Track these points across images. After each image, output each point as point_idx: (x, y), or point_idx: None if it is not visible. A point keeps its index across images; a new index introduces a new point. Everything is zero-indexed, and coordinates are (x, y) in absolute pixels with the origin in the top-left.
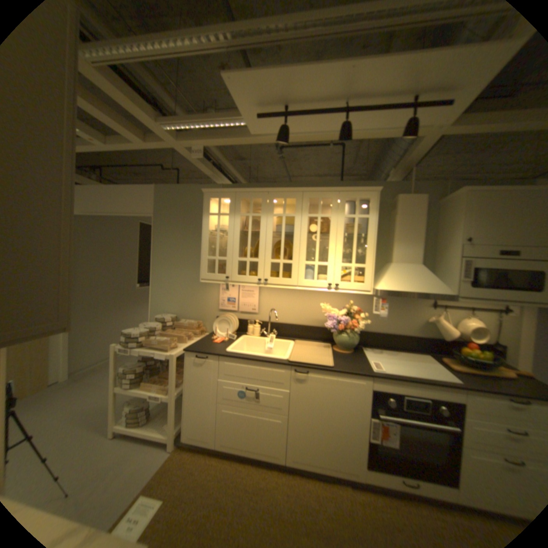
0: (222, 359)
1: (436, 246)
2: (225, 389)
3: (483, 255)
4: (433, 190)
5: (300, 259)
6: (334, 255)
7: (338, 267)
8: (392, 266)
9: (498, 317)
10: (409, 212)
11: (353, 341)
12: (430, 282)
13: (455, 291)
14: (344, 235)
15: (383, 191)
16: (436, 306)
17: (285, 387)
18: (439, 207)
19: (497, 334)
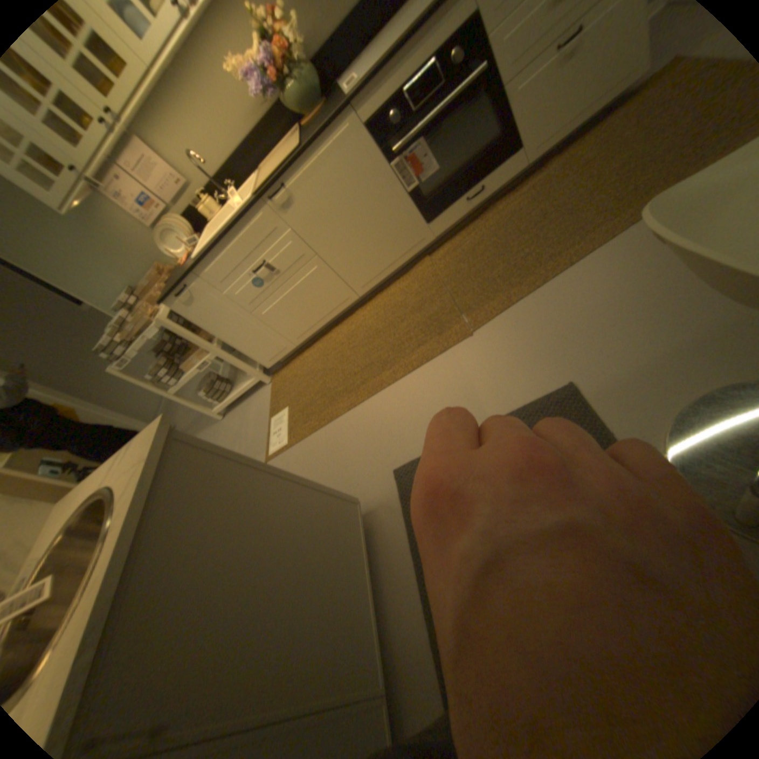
0: (199, 270)
1: None
2: (240, 295)
3: None
4: None
5: None
6: None
7: None
8: None
9: None
10: None
11: (310, 81)
12: None
13: None
14: None
15: None
16: None
17: (282, 228)
18: None
19: None
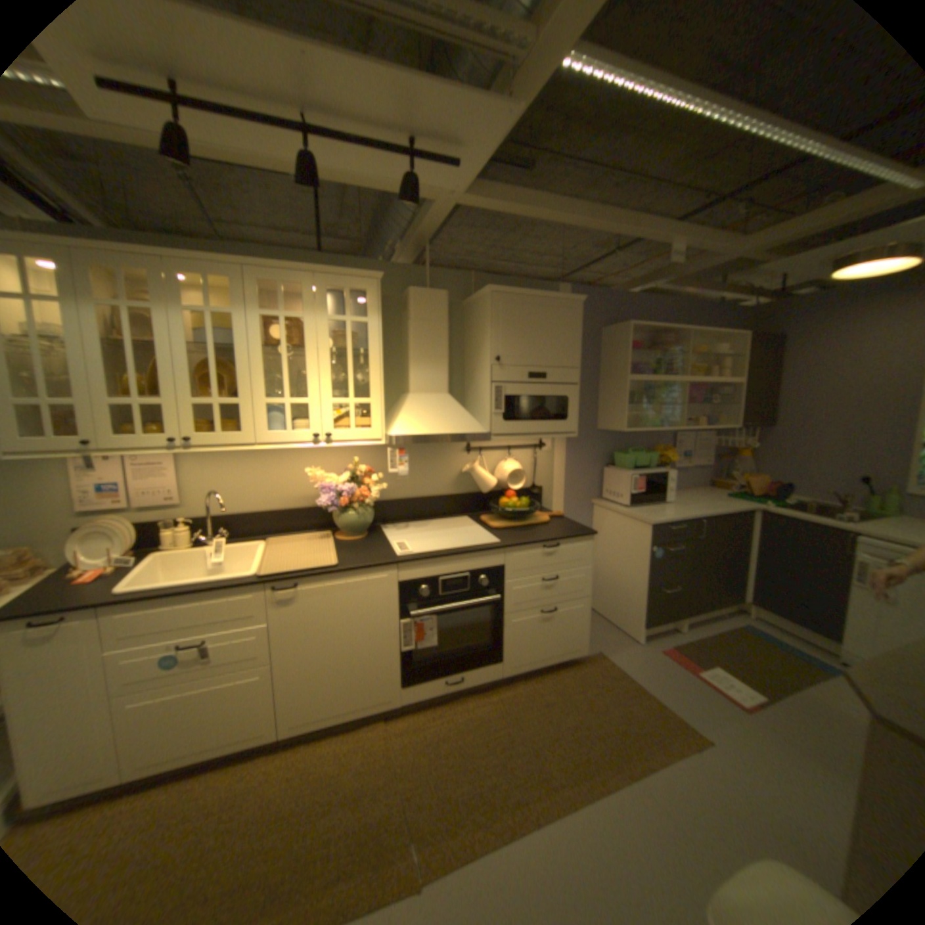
0: (106, 611)
1: (463, 366)
2: (125, 666)
3: (511, 379)
4: (454, 285)
5: (255, 395)
6: (319, 385)
7: (328, 406)
8: (409, 399)
9: (532, 453)
10: (425, 317)
11: (365, 518)
12: (458, 418)
13: (486, 428)
14: (331, 349)
15: (387, 278)
16: (468, 449)
17: (258, 620)
18: (463, 310)
19: (531, 474)
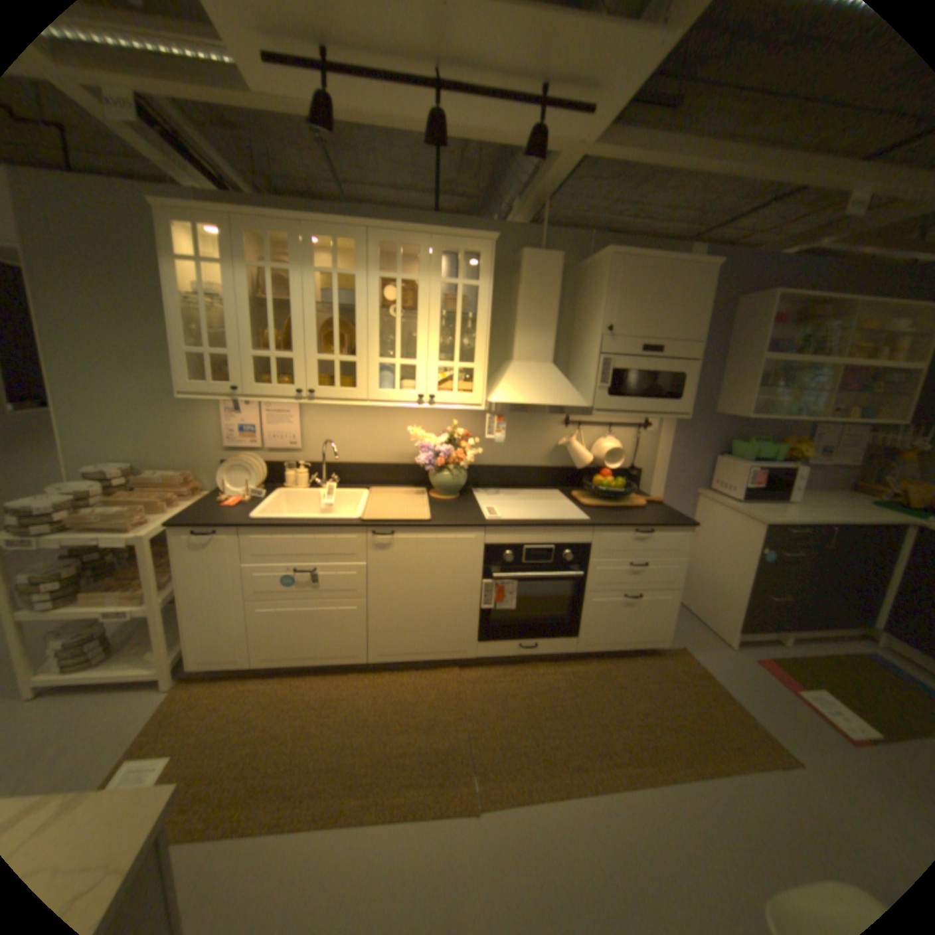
0: (245, 531)
1: (571, 335)
2: (256, 578)
3: (623, 351)
4: (571, 246)
5: (371, 355)
6: (427, 348)
7: (434, 369)
8: (512, 367)
9: (636, 433)
10: (538, 281)
11: (458, 480)
12: (560, 389)
13: (589, 402)
14: (441, 312)
15: (502, 238)
16: (567, 422)
17: (359, 558)
18: (578, 274)
19: (632, 455)
